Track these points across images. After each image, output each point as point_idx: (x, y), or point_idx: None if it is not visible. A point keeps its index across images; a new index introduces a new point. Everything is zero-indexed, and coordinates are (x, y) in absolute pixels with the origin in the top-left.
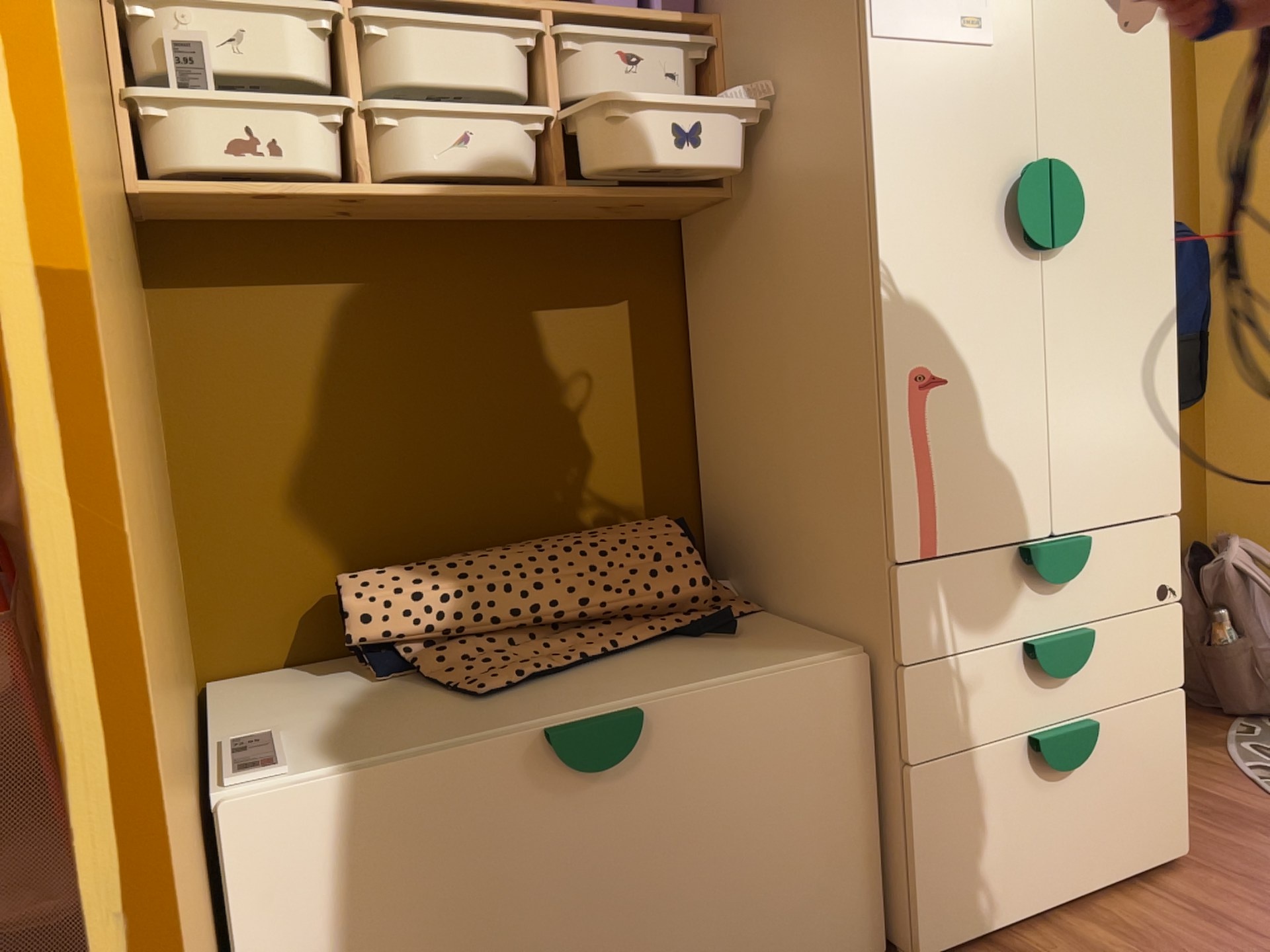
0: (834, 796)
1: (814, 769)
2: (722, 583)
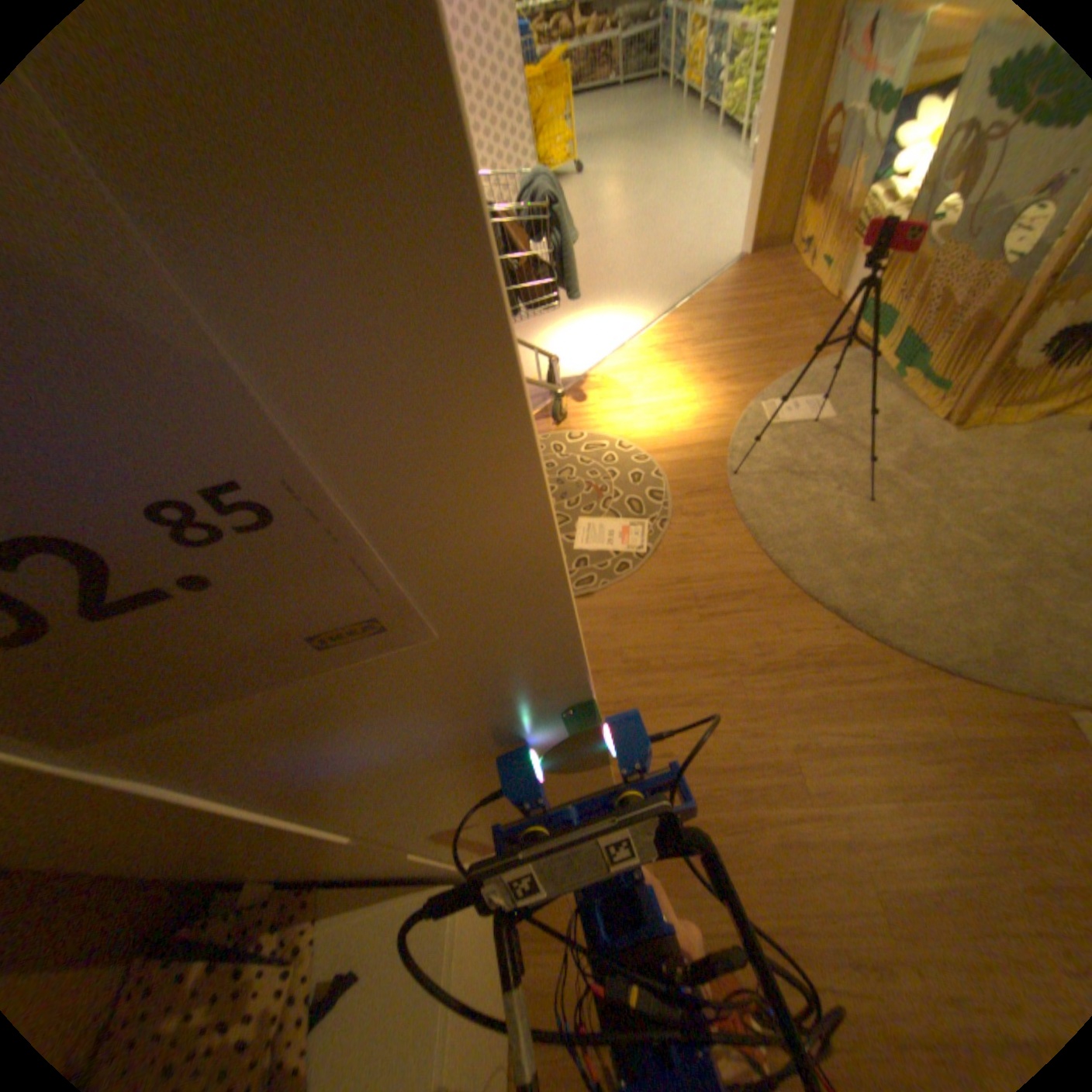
0: (479, 942)
1: (472, 964)
2: (244, 905)
